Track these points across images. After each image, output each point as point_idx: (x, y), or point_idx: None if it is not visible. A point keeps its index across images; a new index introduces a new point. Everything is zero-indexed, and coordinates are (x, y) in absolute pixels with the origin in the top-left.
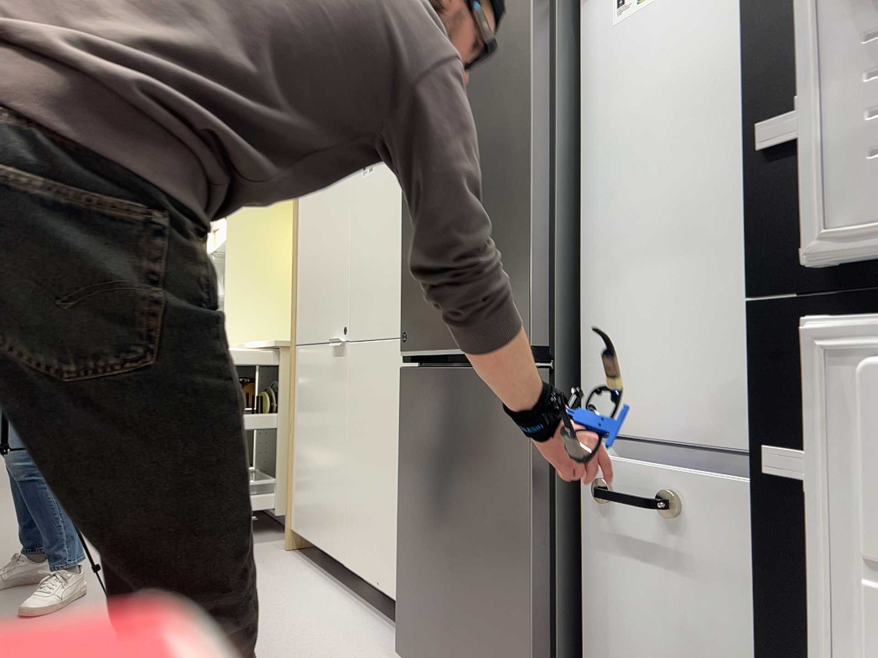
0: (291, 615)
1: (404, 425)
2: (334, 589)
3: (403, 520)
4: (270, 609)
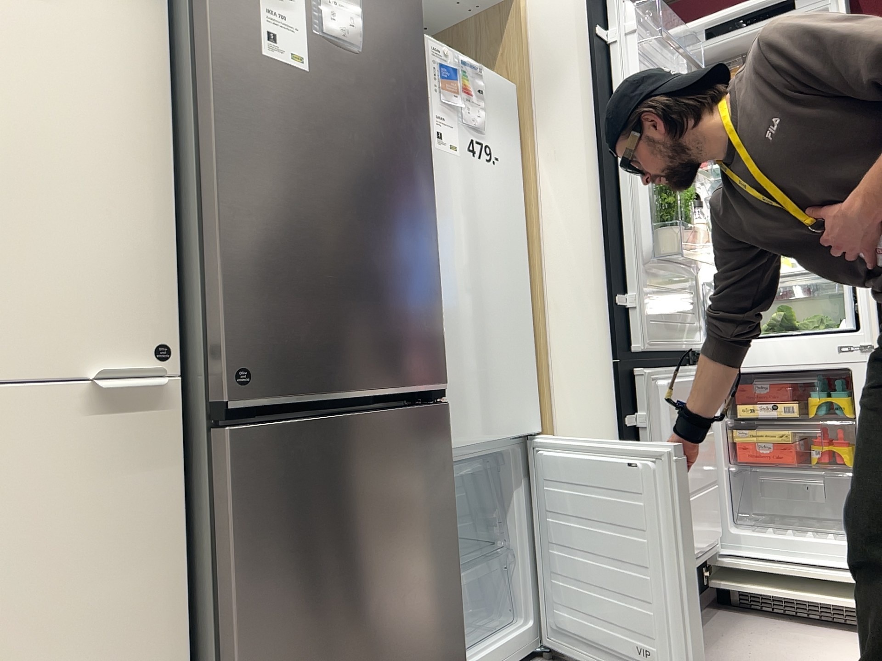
0: None
1: (244, 518)
2: None
3: None
4: None
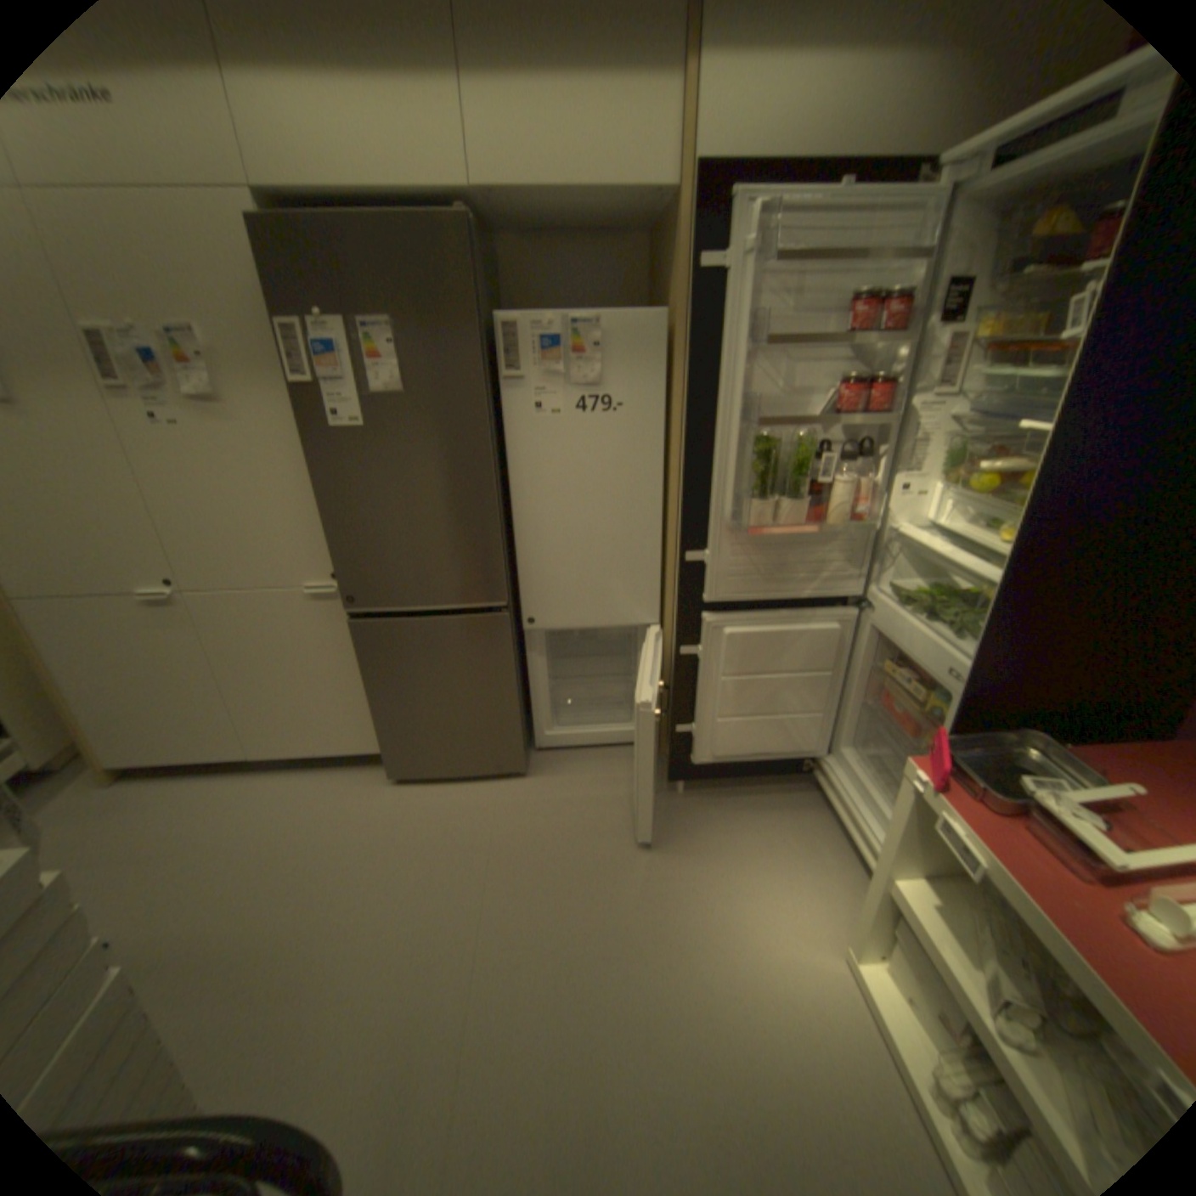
0: (248, 816)
1: (364, 655)
2: (239, 780)
3: (377, 709)
4: (219, 826)
